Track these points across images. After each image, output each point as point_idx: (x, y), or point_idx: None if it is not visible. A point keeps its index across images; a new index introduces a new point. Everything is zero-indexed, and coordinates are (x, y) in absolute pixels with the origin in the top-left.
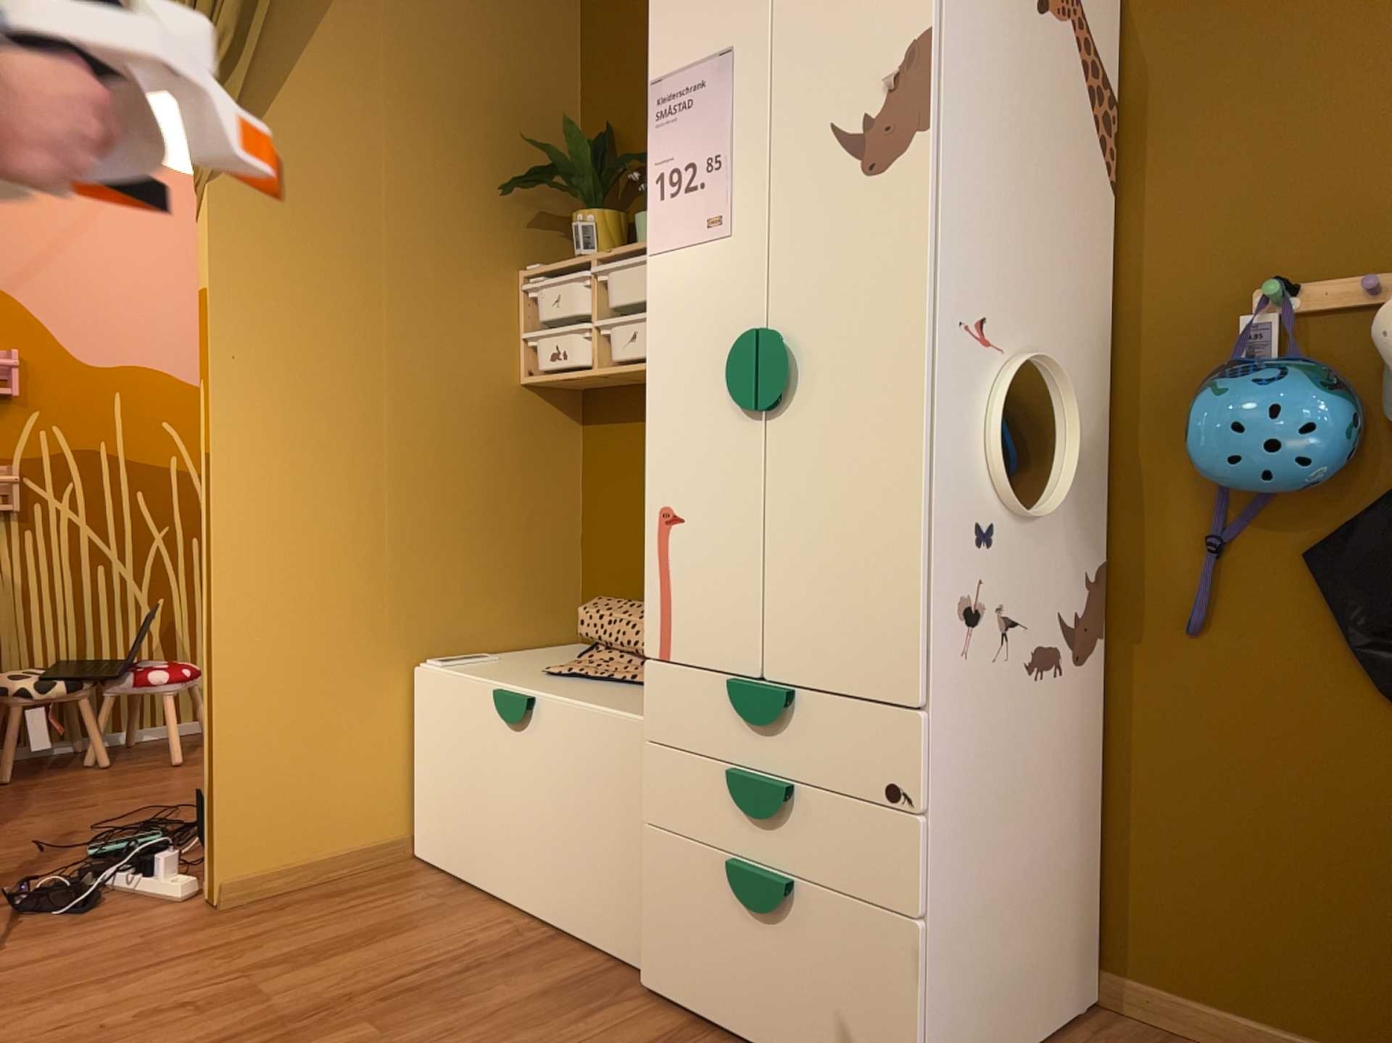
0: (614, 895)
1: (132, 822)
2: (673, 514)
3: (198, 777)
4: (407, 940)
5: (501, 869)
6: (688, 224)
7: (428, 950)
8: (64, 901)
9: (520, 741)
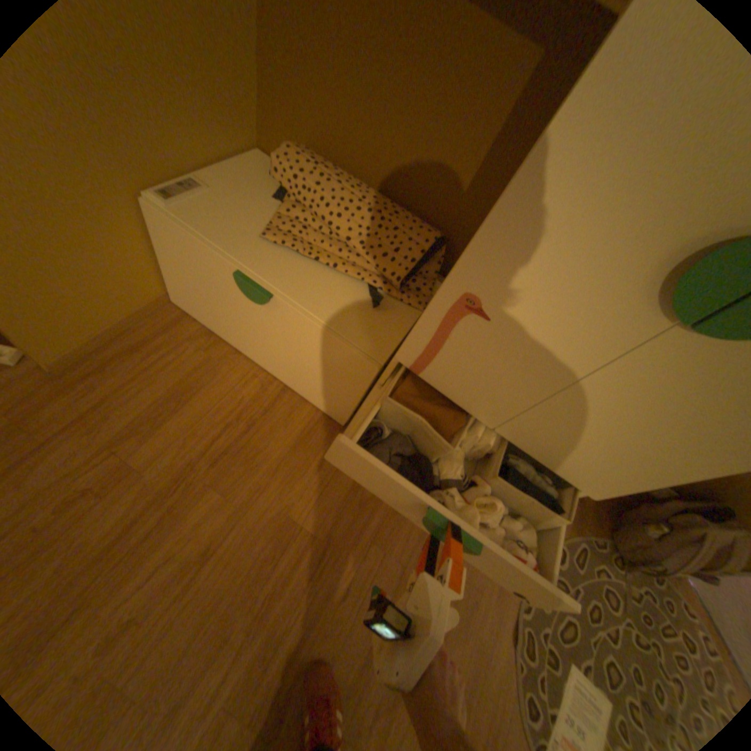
0: (326, 397)
1: None
2: (482, 309)
3: None
4: (203, 400)
5: (245, 345)
6: None
7: (220, 409)
8: None
9: (260, 307)
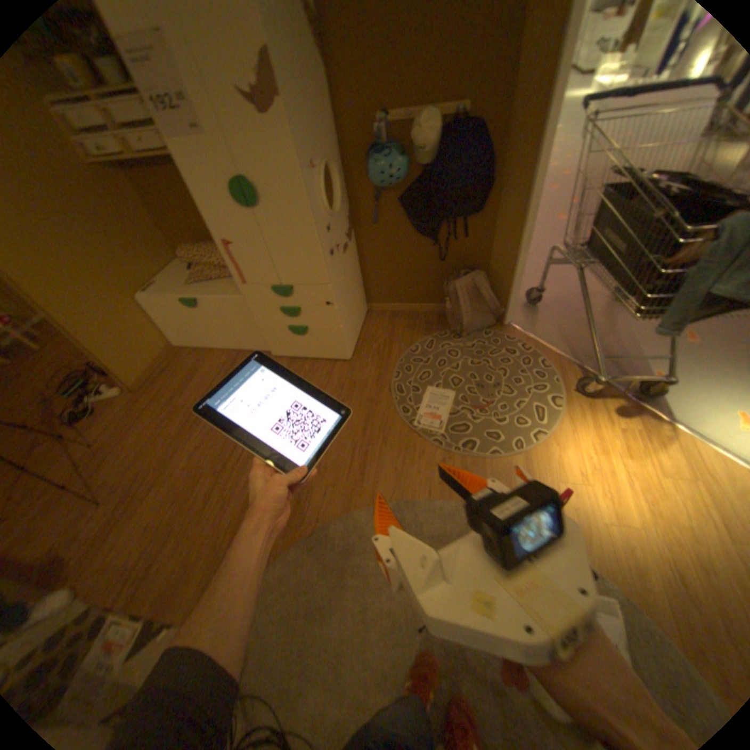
0: (252, 340)
1: (58, 382)
2: (226, 243)
3: (55, 354)
4: (200, 374)
5: (209, 343)
6: (177, 128)
7: (209, 374)
8: (79, 416)
9: (196, 312)
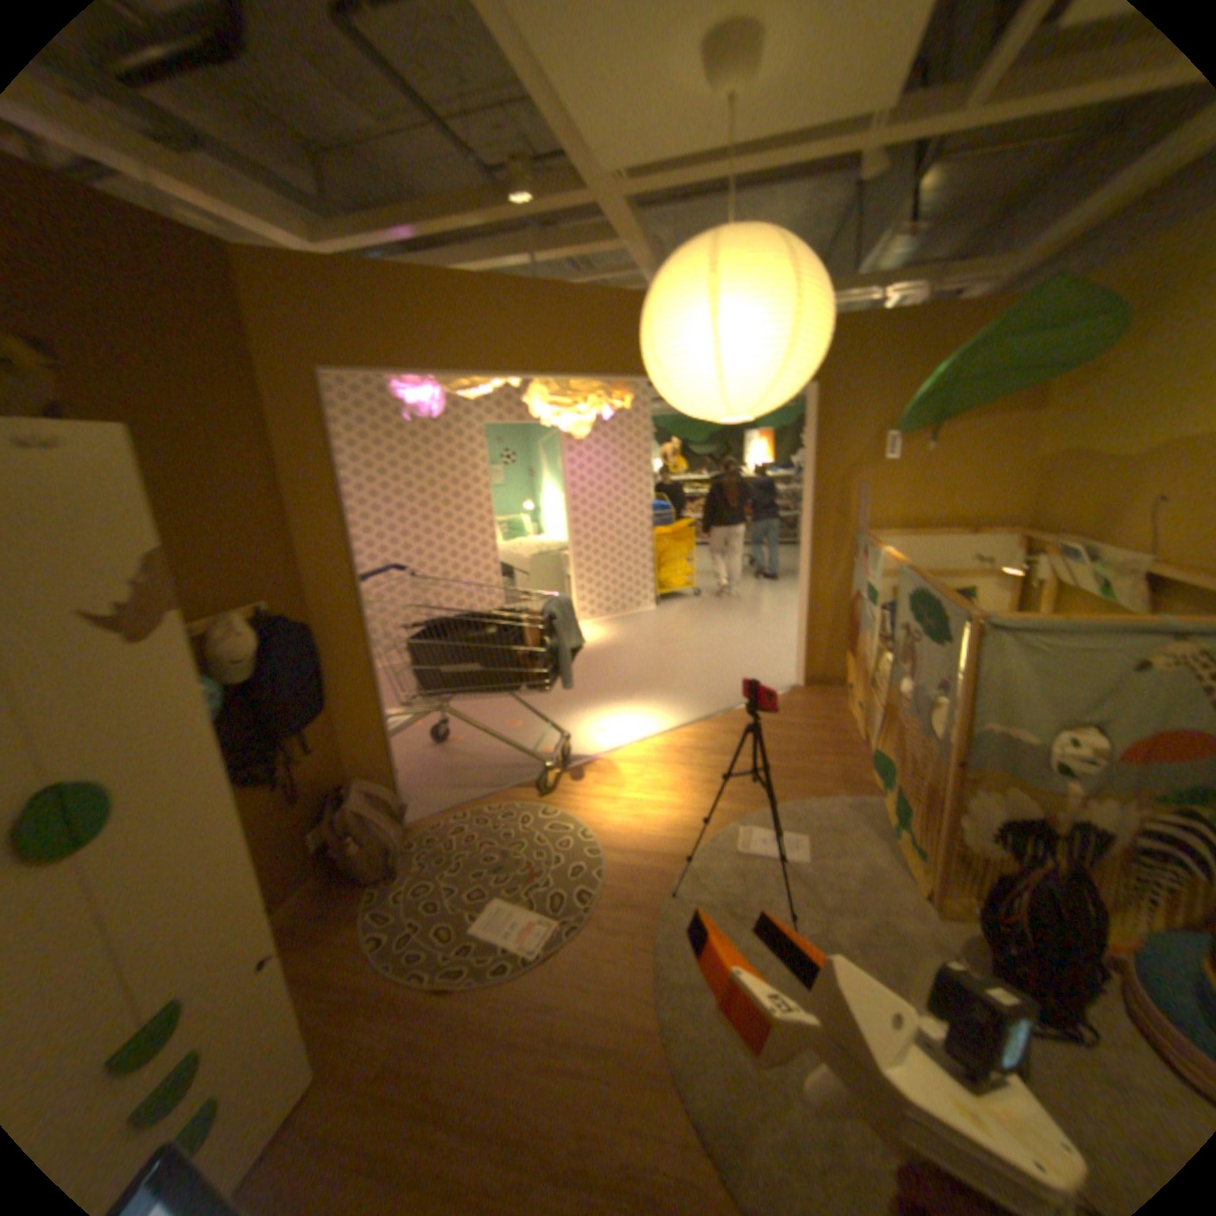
0: None
1: None
2: None
3: None
4: None
5: None
6: None
7: None
8: None
9: None
